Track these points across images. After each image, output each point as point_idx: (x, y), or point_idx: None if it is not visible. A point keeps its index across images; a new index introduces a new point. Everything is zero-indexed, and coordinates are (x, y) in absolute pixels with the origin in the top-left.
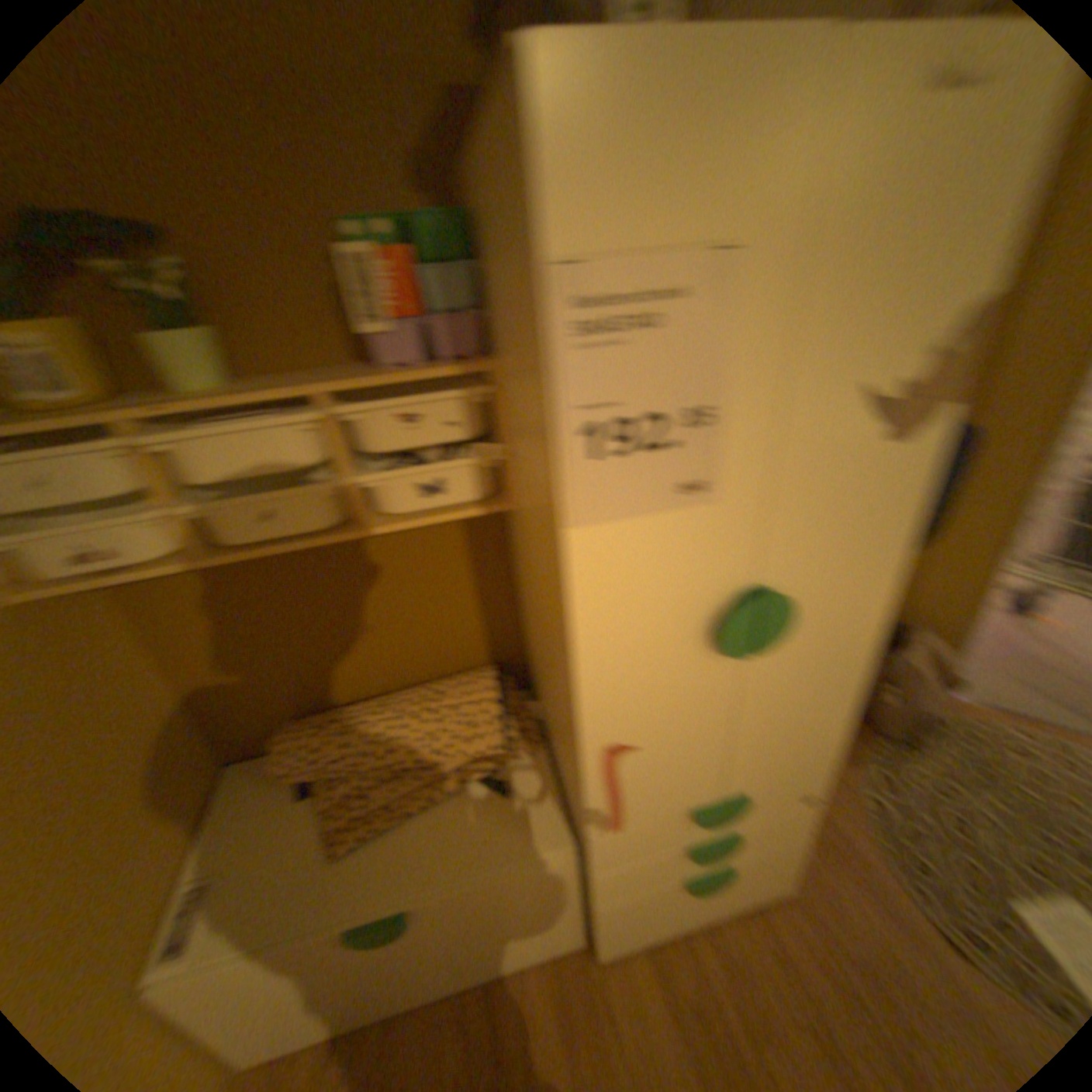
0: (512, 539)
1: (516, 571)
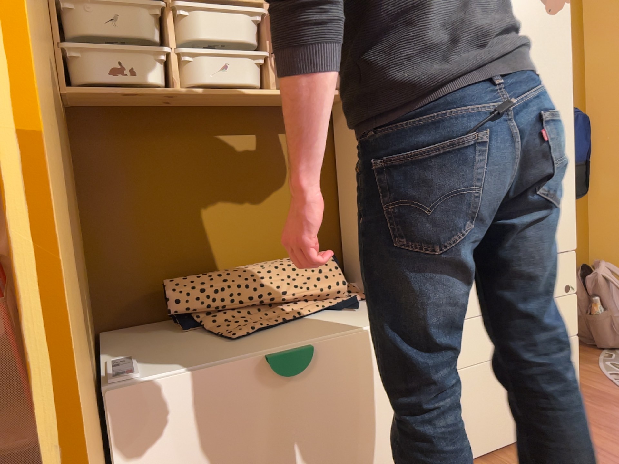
0: (335, 150)
1: (337, 175)
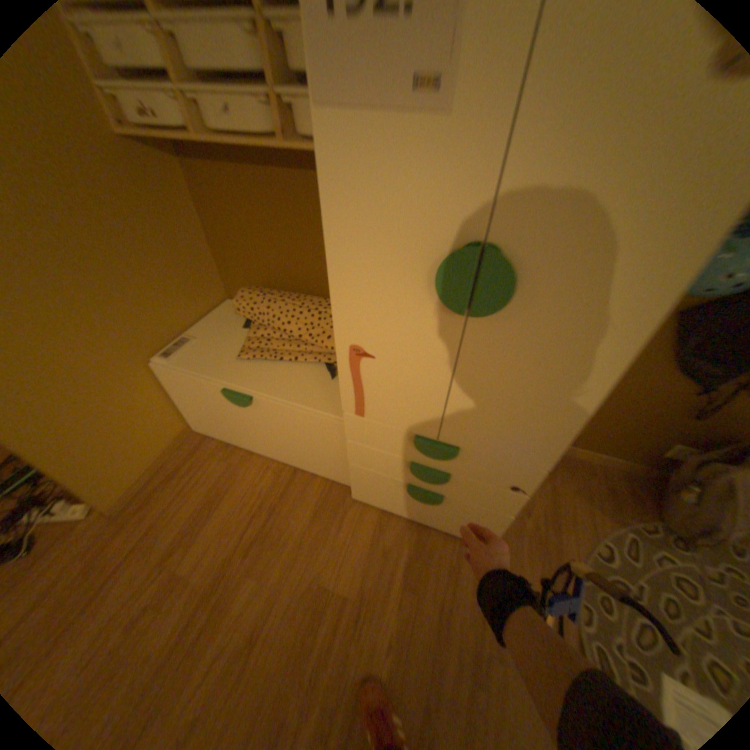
0: None
1: None
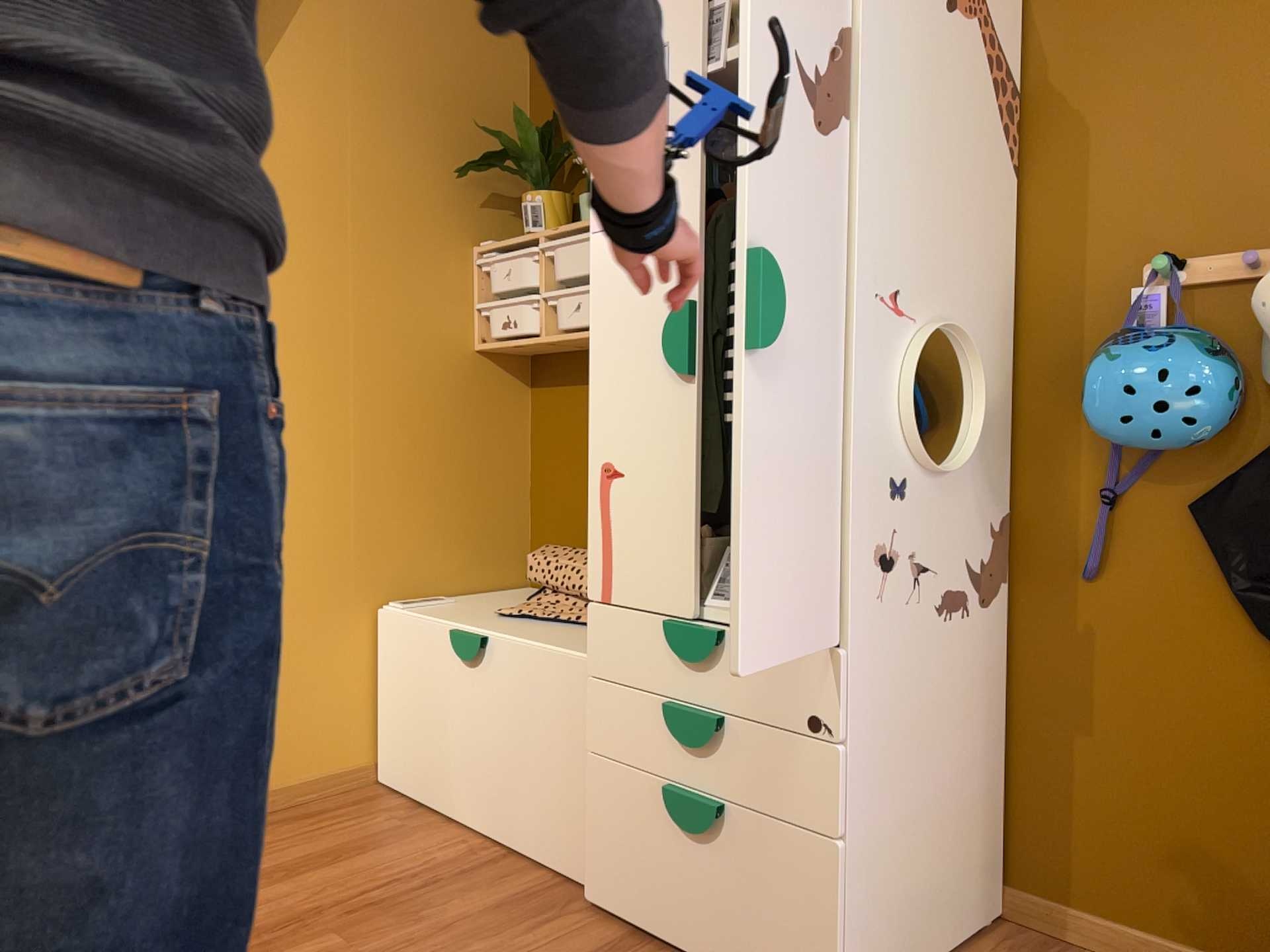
0: None
1: None
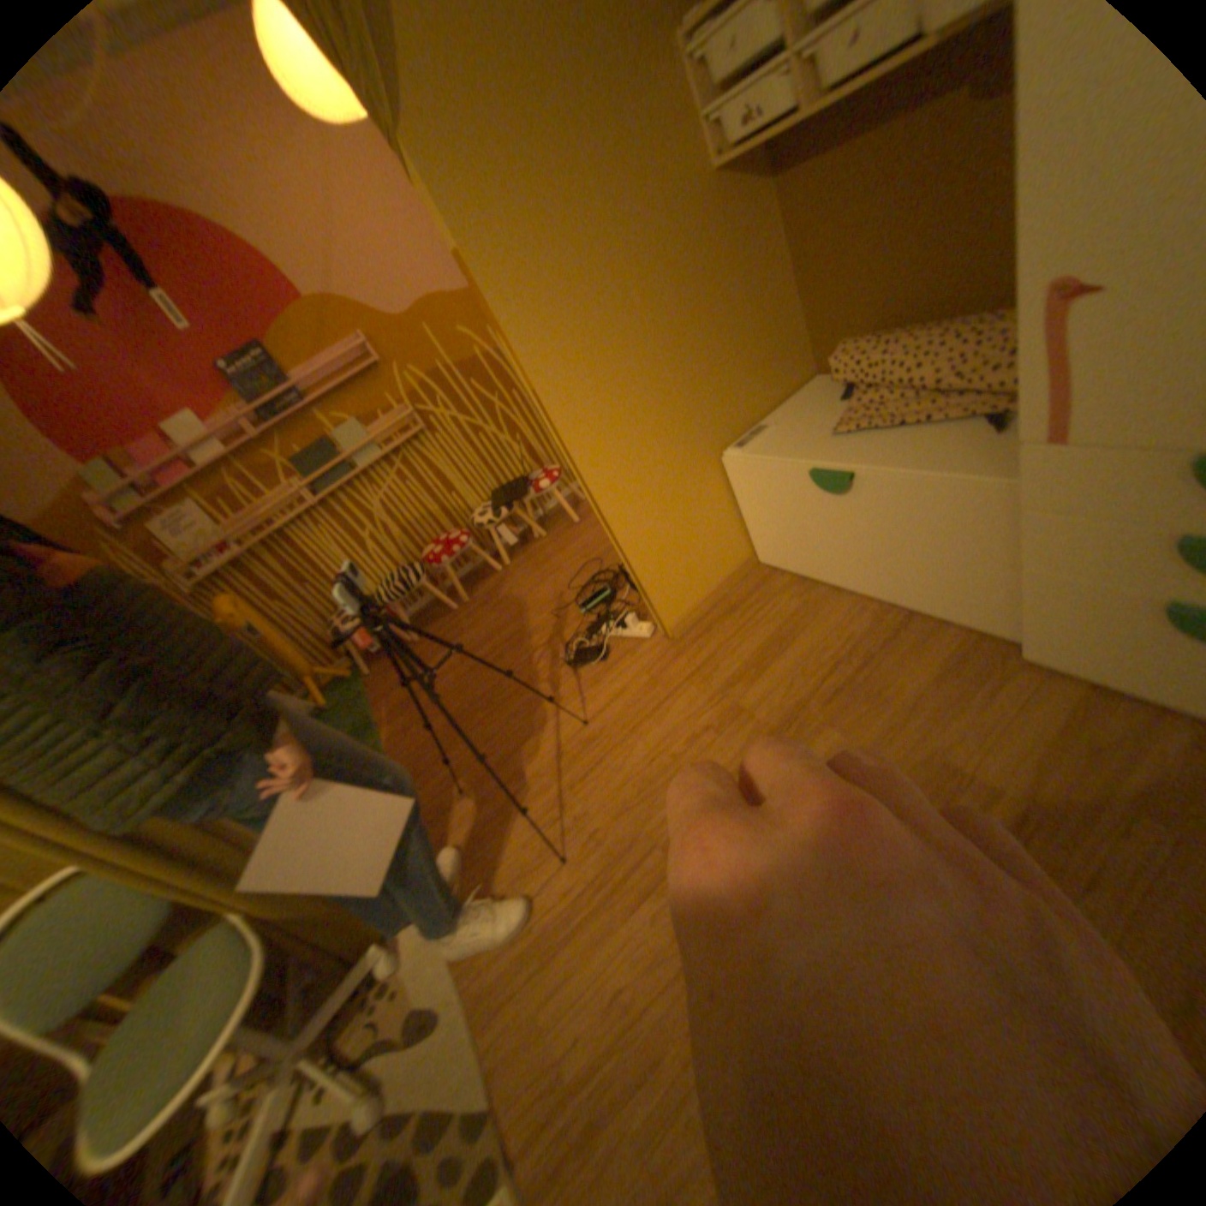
0: None
1: None
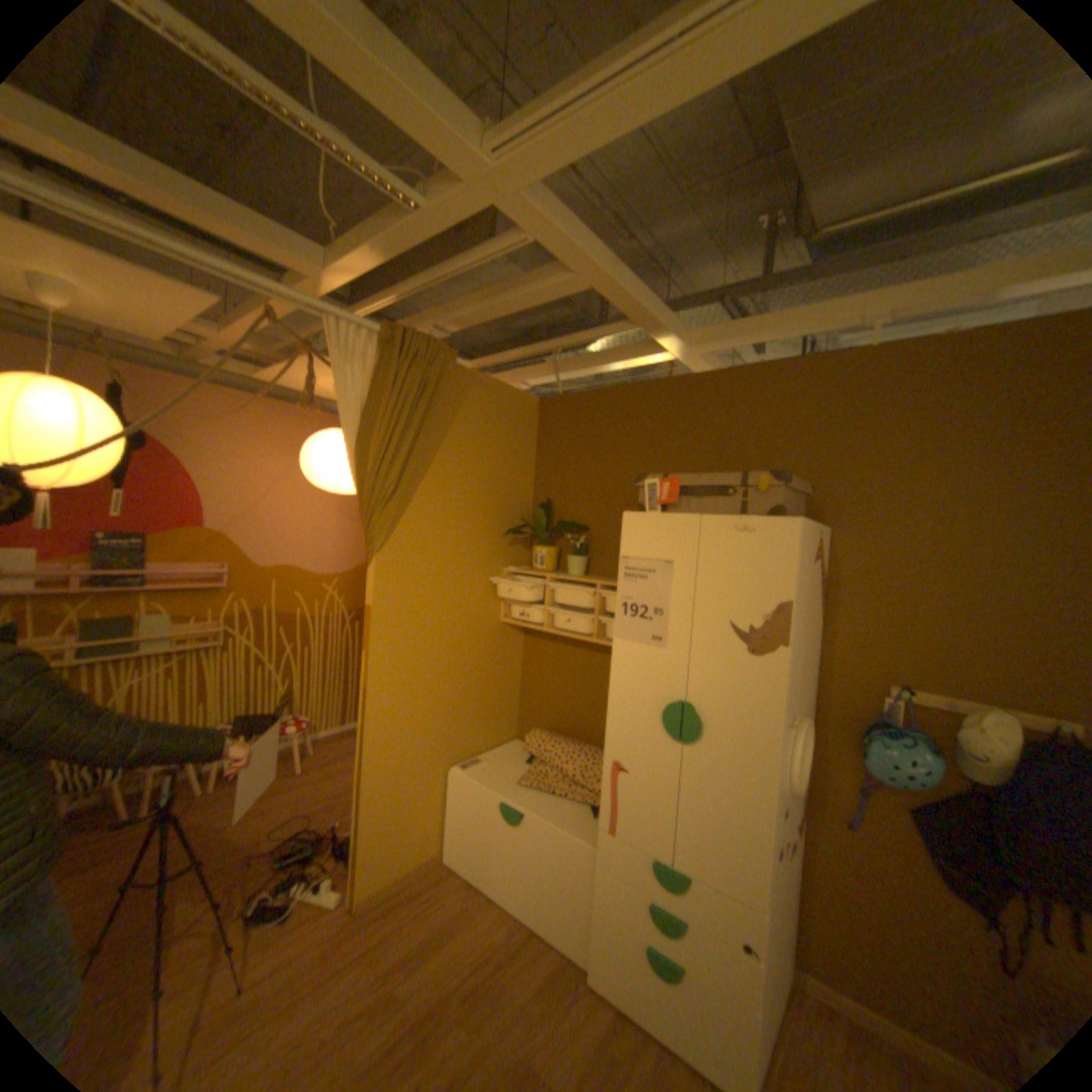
0: None
1: None
